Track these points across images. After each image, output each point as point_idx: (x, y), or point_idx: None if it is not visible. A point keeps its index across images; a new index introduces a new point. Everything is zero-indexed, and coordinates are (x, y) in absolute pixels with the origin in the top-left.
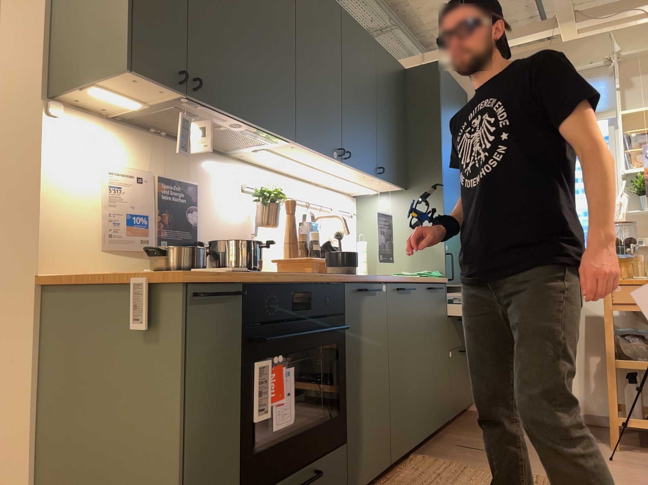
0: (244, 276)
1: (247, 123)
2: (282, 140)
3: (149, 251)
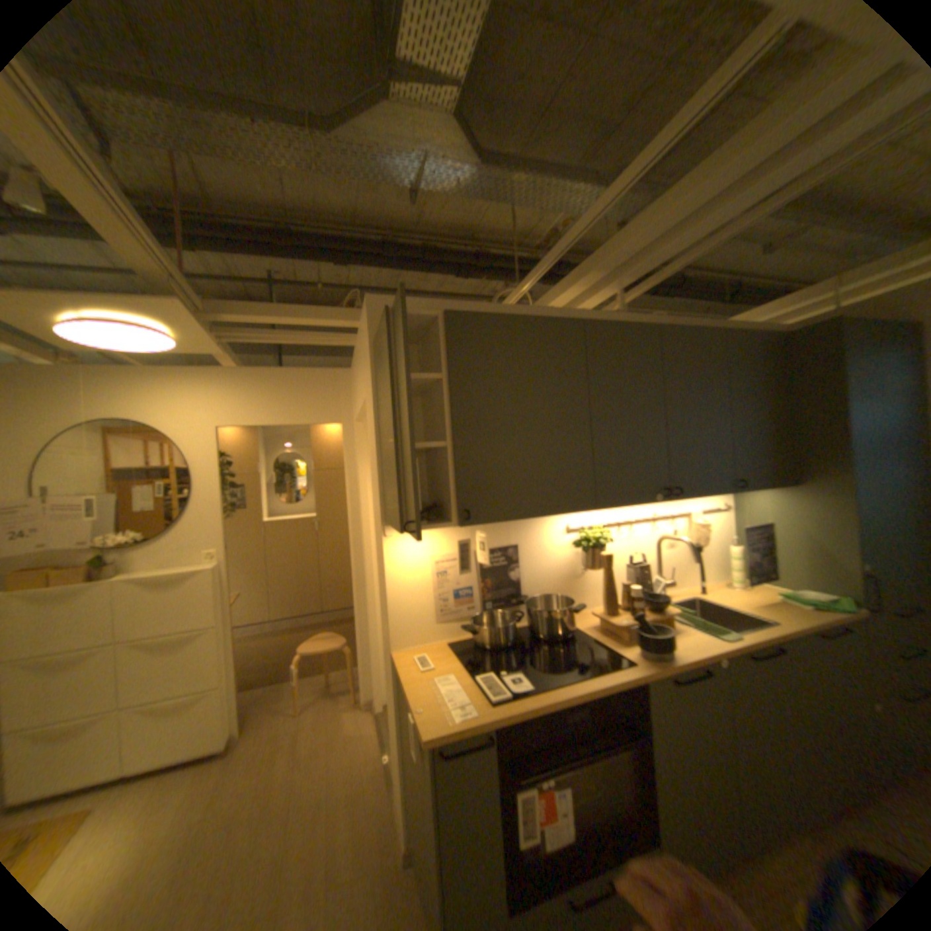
0: (495, 725)
1: (531, 517)
2: (583, 509)
3: (470, 621)
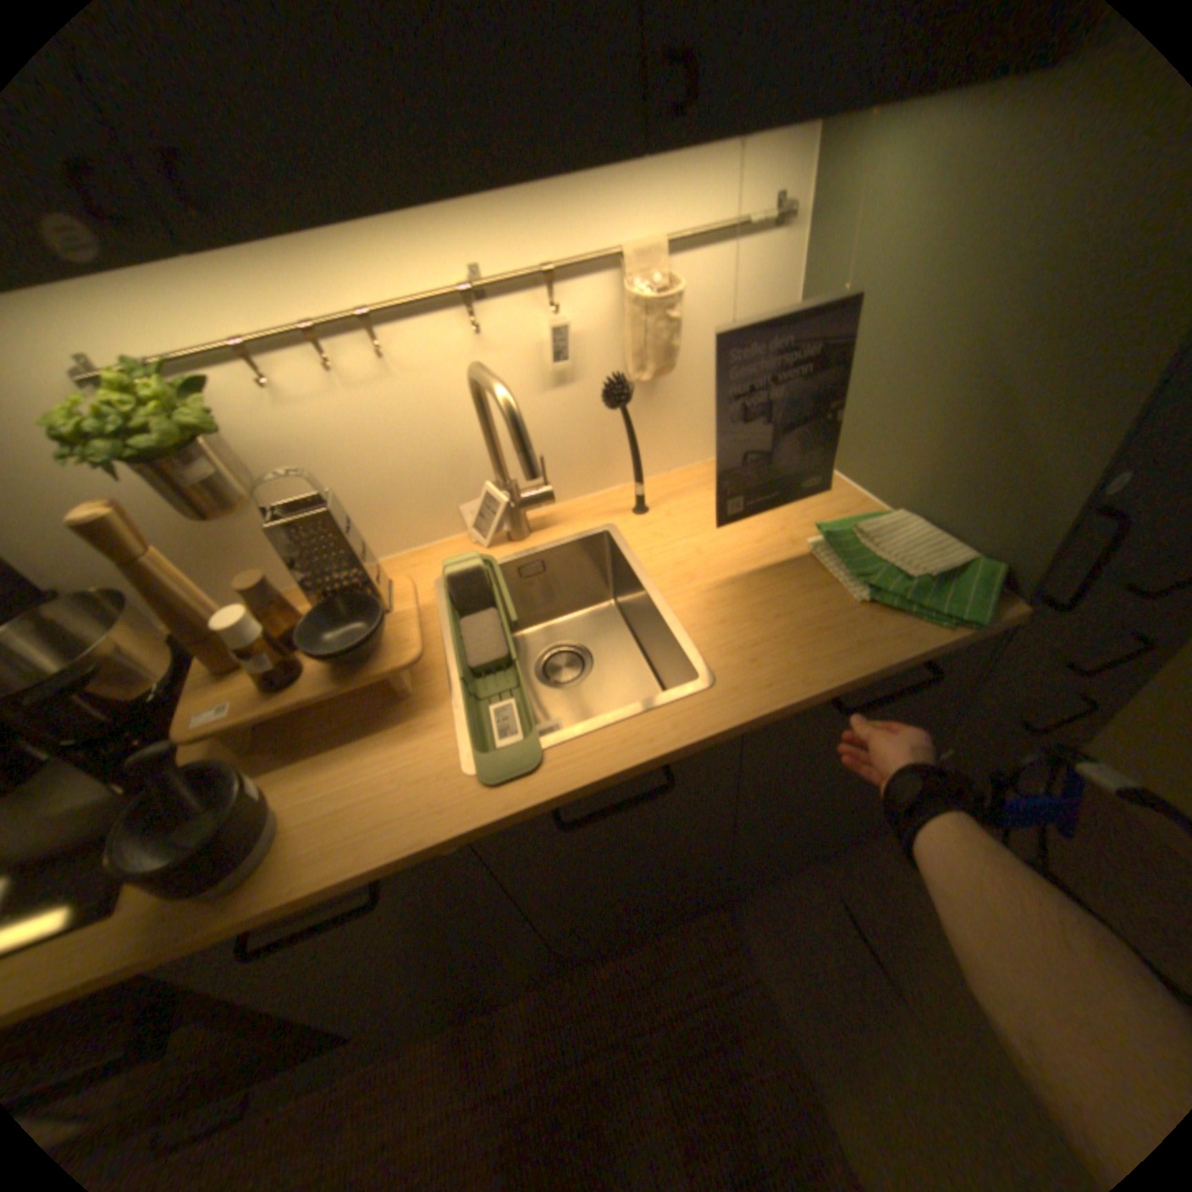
0: None
1: None
2: None
3: None
